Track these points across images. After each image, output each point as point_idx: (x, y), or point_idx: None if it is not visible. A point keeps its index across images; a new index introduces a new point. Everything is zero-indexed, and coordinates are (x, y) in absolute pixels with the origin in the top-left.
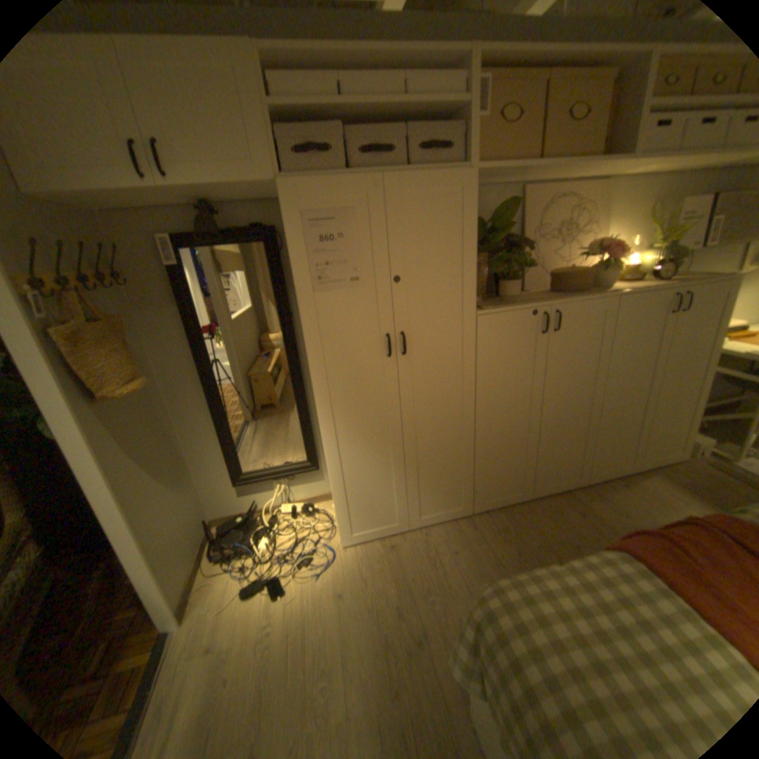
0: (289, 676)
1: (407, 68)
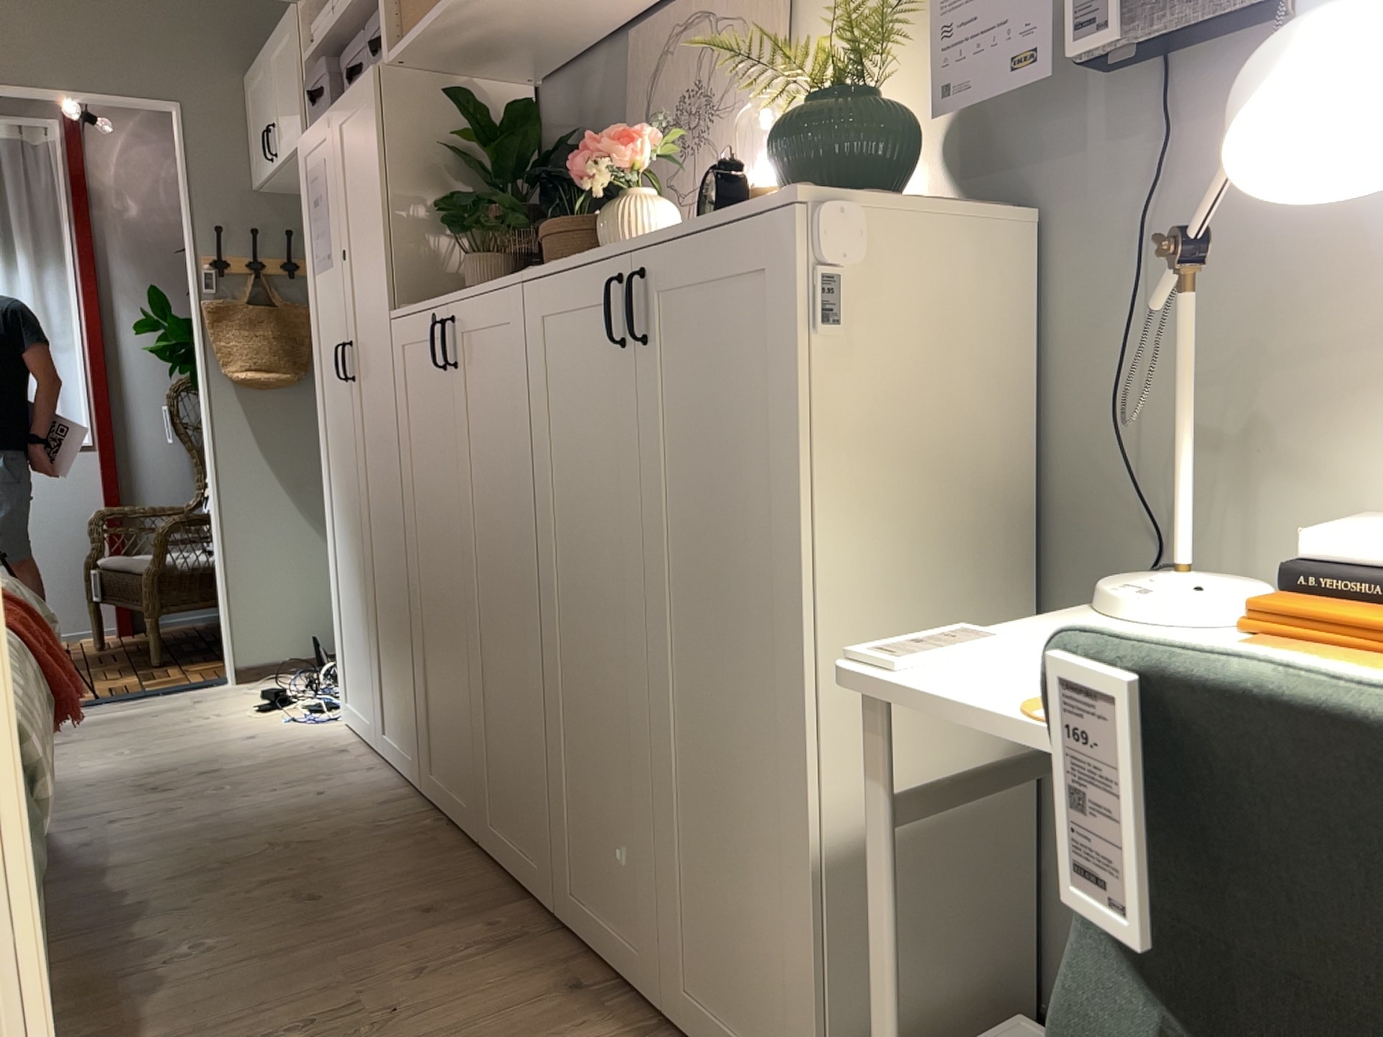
0: (147, 737)
1: None
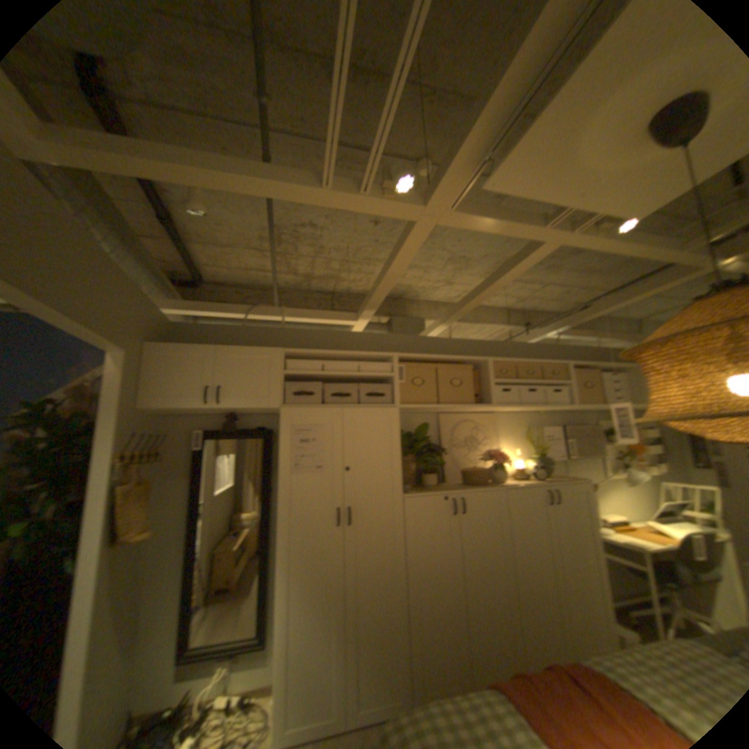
0: None
1: (359, 359)
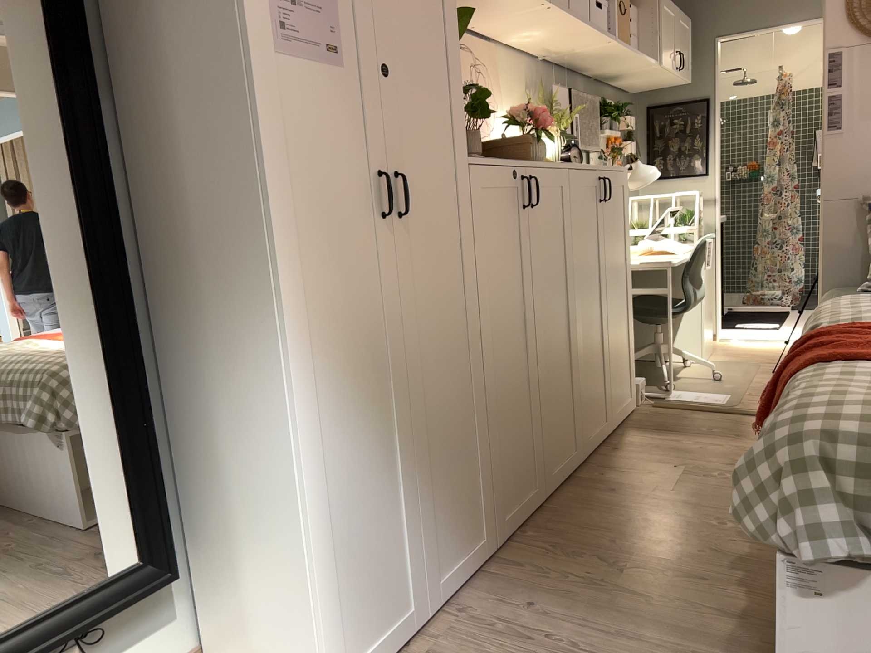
0: None
1: None
